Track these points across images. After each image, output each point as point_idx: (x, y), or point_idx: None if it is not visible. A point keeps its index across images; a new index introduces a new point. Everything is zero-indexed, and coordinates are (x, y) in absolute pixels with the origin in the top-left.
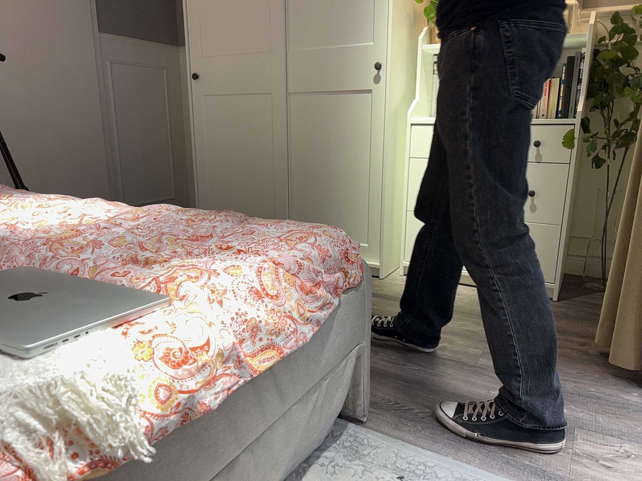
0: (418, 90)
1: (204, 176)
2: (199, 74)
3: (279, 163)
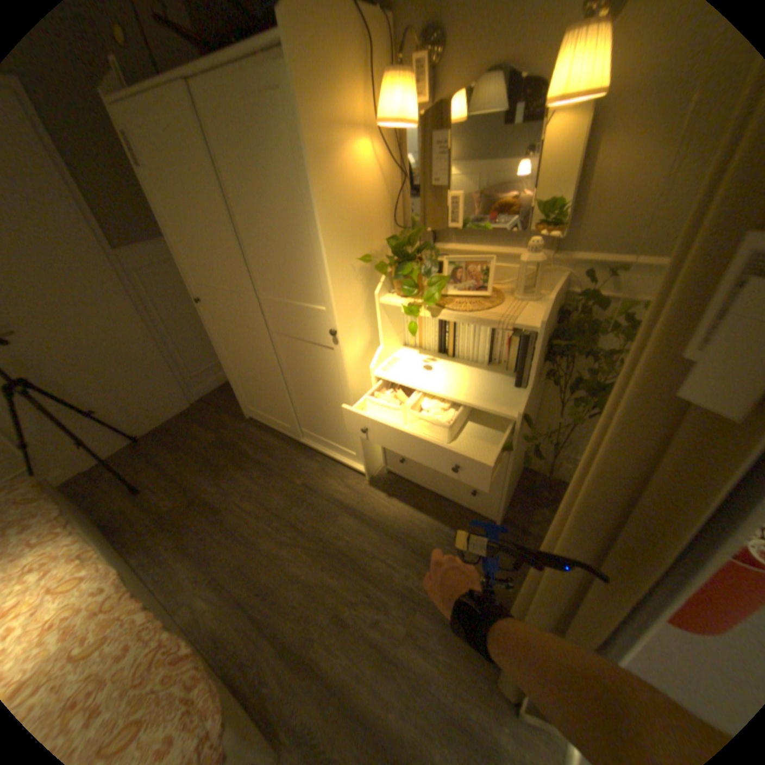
0: (382, 340)
1: (232, 375)
2: (200, 299)
3: (278, 384)
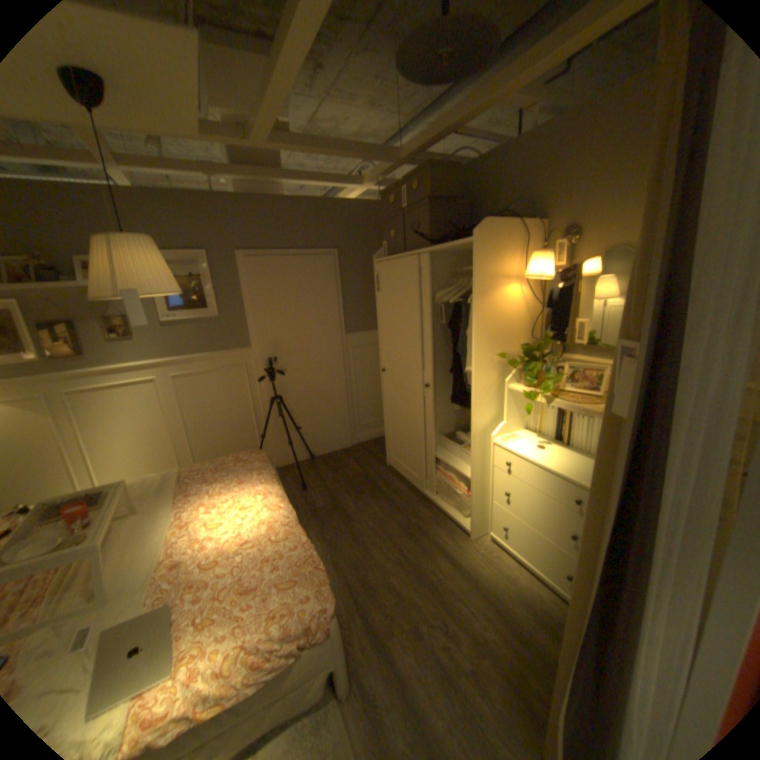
0: (506, 417)
1: (389, 427)
2: (385, 370)
3: (420, 438)
